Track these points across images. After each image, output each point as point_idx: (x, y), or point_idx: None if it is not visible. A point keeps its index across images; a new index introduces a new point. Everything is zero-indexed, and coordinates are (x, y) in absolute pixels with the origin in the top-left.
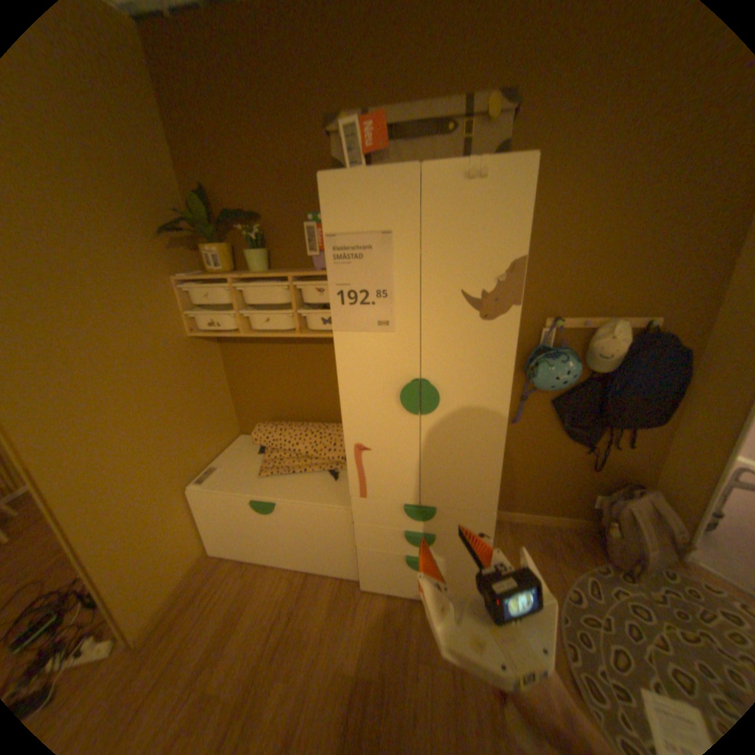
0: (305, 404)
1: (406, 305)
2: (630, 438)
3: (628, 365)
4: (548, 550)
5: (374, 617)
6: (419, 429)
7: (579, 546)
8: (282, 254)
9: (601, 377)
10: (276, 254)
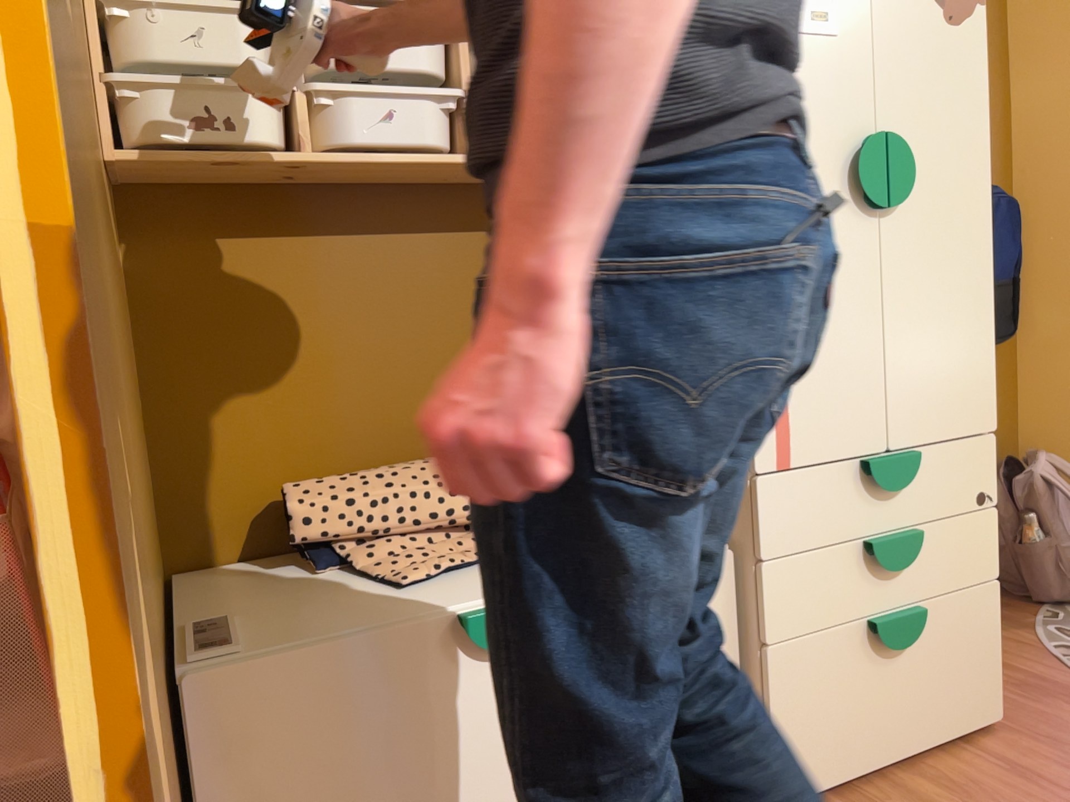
0: (409, 413)
1: None
2: None
3: None
4: None
5: None
6: (880, 249)
7: None
8: None
9: None
10: None
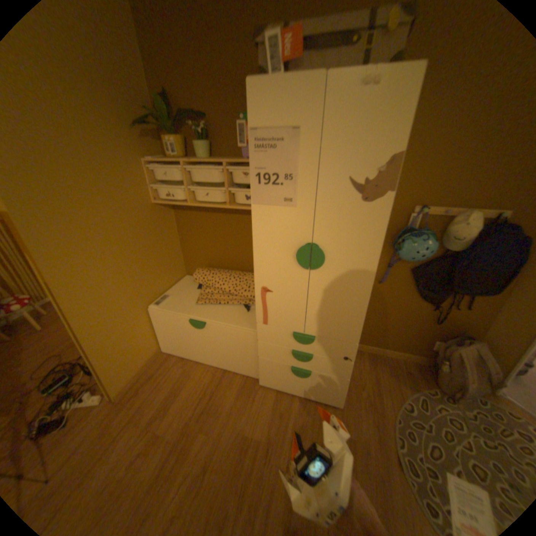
0: (231, 257)
1: (306, 187)
2: (469, 302)
3: (476, 246)
4: (394, 374)
5: (266, 403)
6: (308, 280)
7: (418, 374)
8: (220, 145)
9: (453, 255)
10: (216, 145)
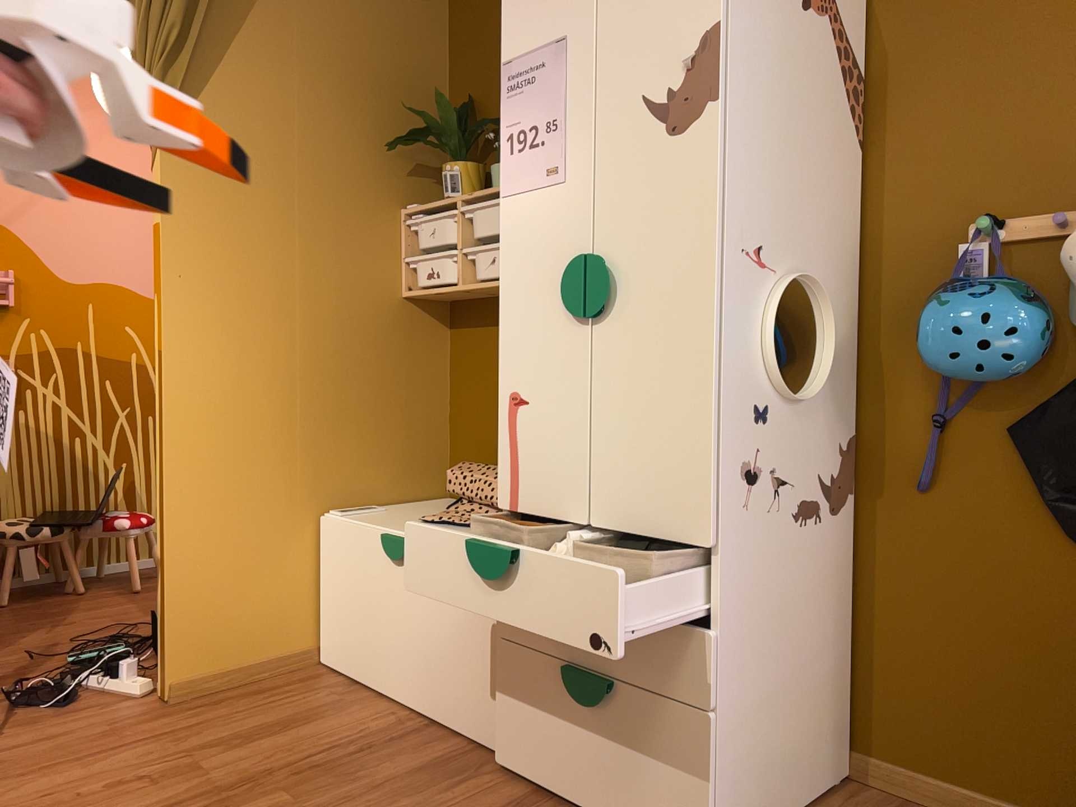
0: None
1: (579, 136)
2: None
3: None
4: None
5: (486, 801)
6: (590, 351)
7: None
8: None
9: None
10: None
